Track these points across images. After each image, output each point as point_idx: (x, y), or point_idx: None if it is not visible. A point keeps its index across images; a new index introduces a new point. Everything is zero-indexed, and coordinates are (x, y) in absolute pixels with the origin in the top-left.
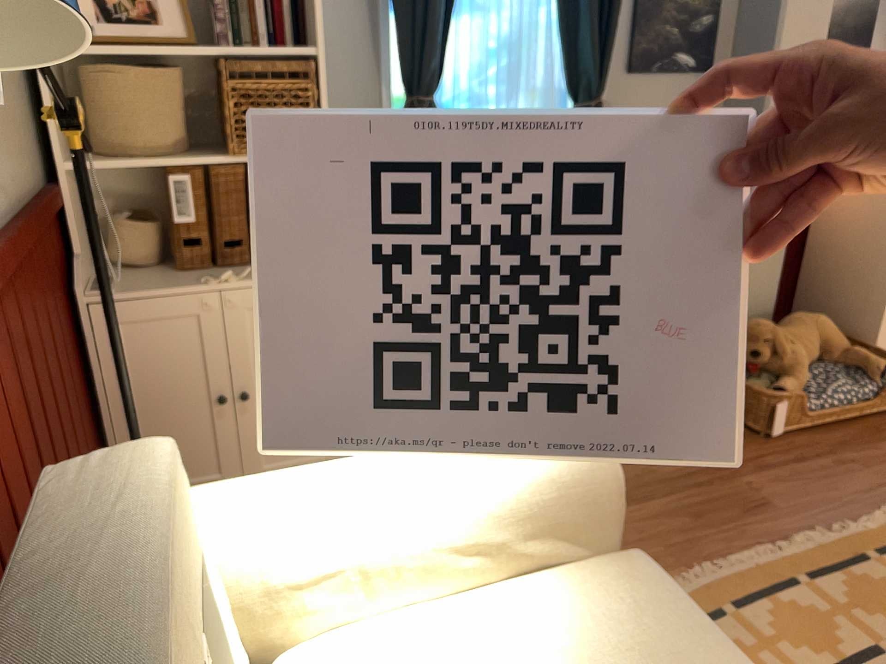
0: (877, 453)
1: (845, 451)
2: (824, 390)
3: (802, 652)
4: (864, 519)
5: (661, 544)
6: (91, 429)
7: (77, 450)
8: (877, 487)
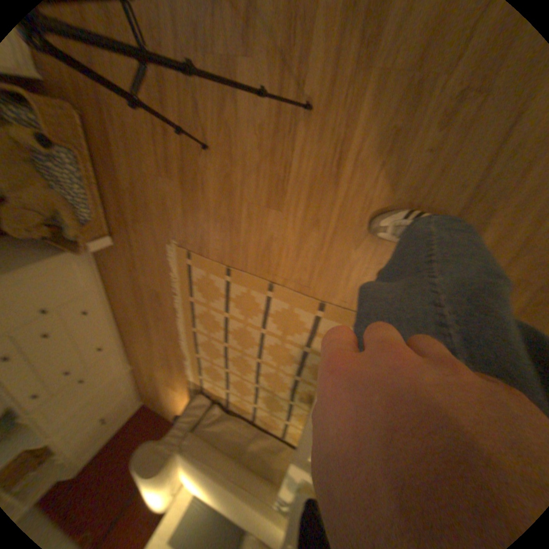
0: (123, 196)
1: (120, 212)
2: (64, 191)
3: (214, 358)
4: (169, 273)
5: (165, 338)
6: (111, 439)
7: (121, 455)
8: (151, 238)
